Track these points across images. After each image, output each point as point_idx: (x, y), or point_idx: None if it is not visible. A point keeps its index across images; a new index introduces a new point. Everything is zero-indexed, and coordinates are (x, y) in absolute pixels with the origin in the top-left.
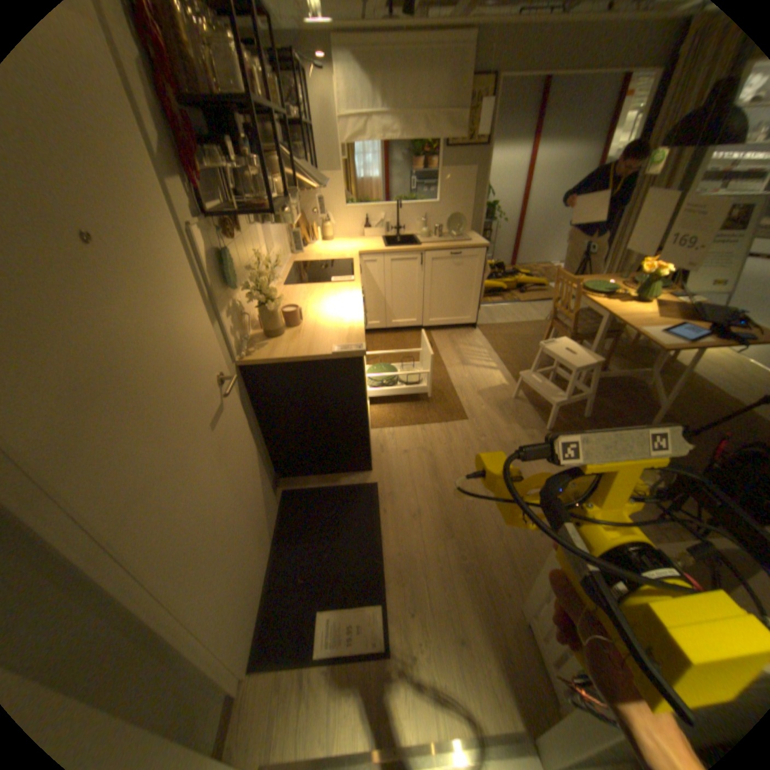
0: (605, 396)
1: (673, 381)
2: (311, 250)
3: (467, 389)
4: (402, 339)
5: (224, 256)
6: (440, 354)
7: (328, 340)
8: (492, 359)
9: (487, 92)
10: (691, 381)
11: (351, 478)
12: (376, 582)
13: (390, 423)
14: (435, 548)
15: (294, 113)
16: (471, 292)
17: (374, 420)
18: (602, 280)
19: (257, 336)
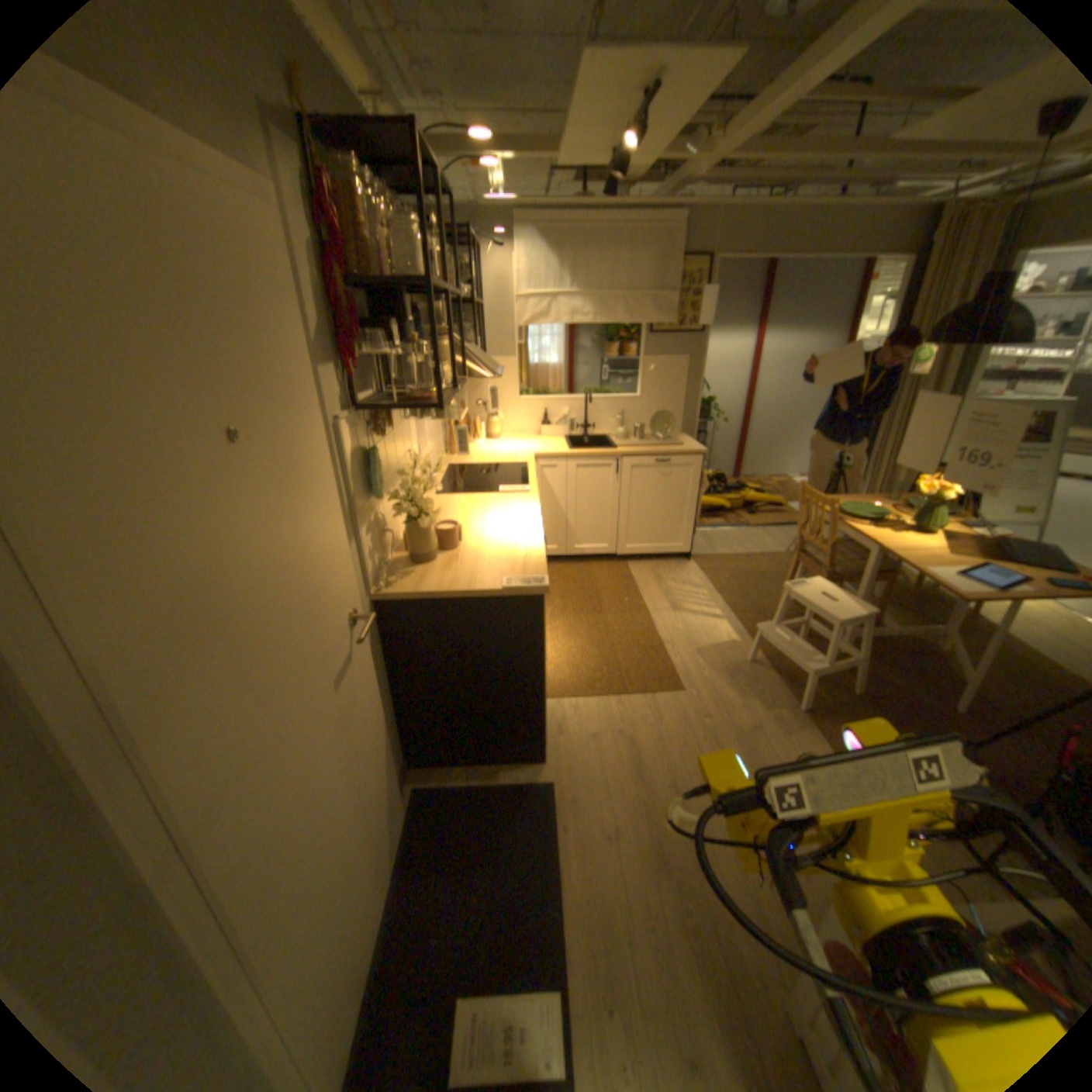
0: (883, 664)
1: (980, 646)
2: (470, 450)
3: (682, 645)
4: (588, 571)
5: (370, 457)
6: (641, 594)
7: (496, 569)
8: (715, 604)
9: (699, 273)
10: (1006, 646)
11: (514, 775)
12: (551, 950)
13: (572, 692)
14: (644, 896)
15: (464, 291)
16: (683, 511)
17: (549, 686)
18: (864, 501)
19: (399, 561)
